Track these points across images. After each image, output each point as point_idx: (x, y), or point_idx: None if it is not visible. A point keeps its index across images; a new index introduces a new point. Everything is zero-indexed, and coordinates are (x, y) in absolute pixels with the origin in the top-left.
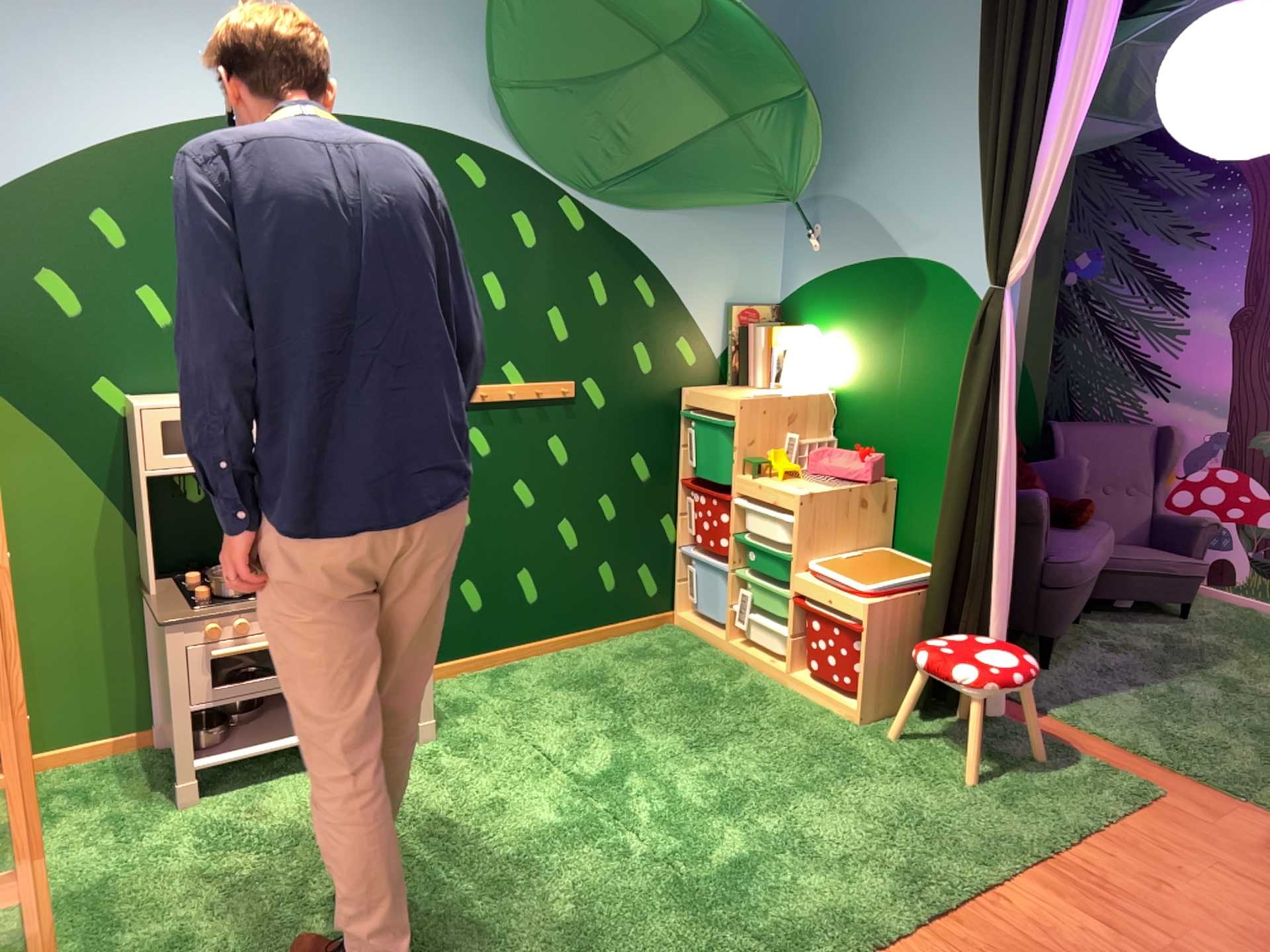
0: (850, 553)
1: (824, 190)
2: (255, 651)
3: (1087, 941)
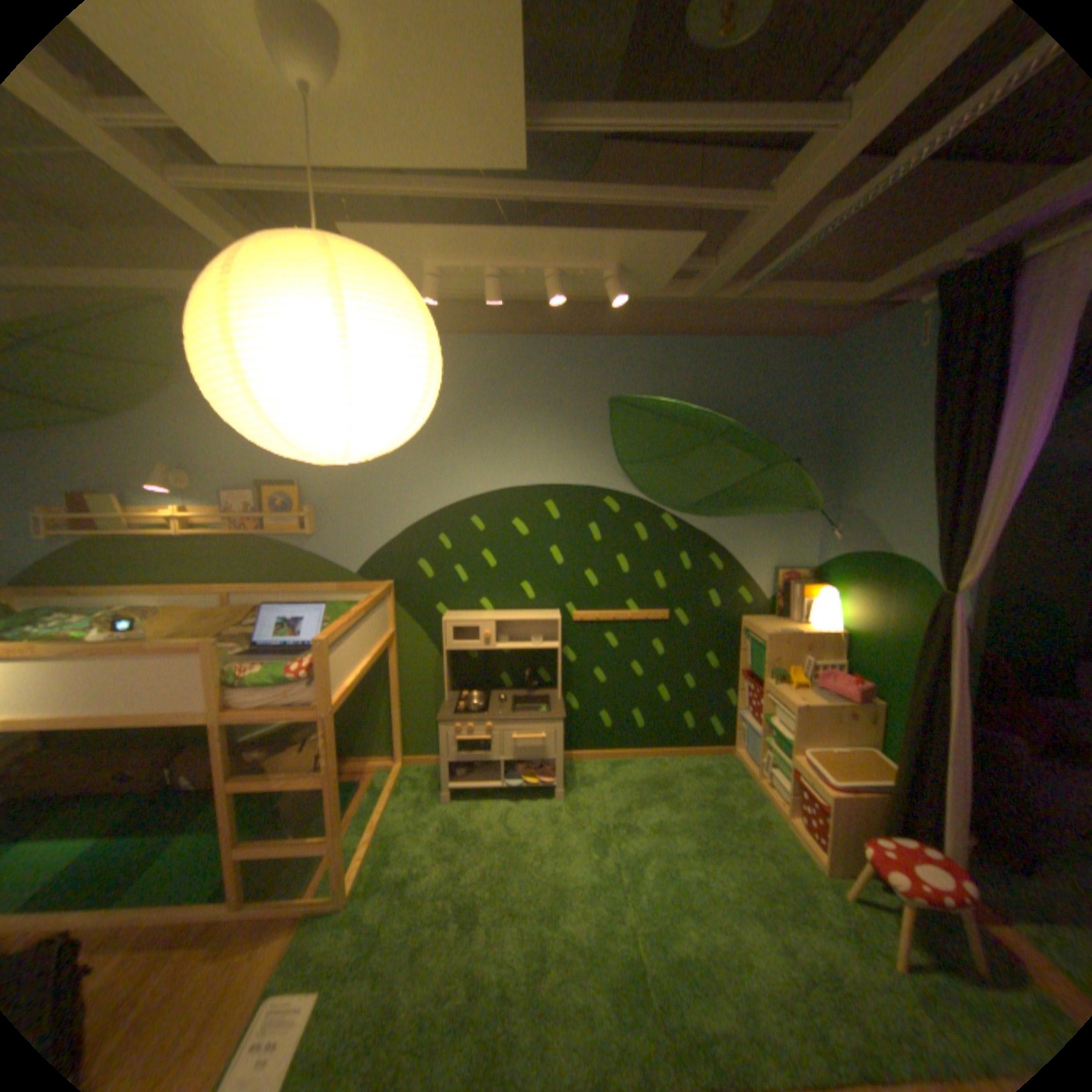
0: (841, 749)
1: (843, 503)
2: (474, 741)
3: None
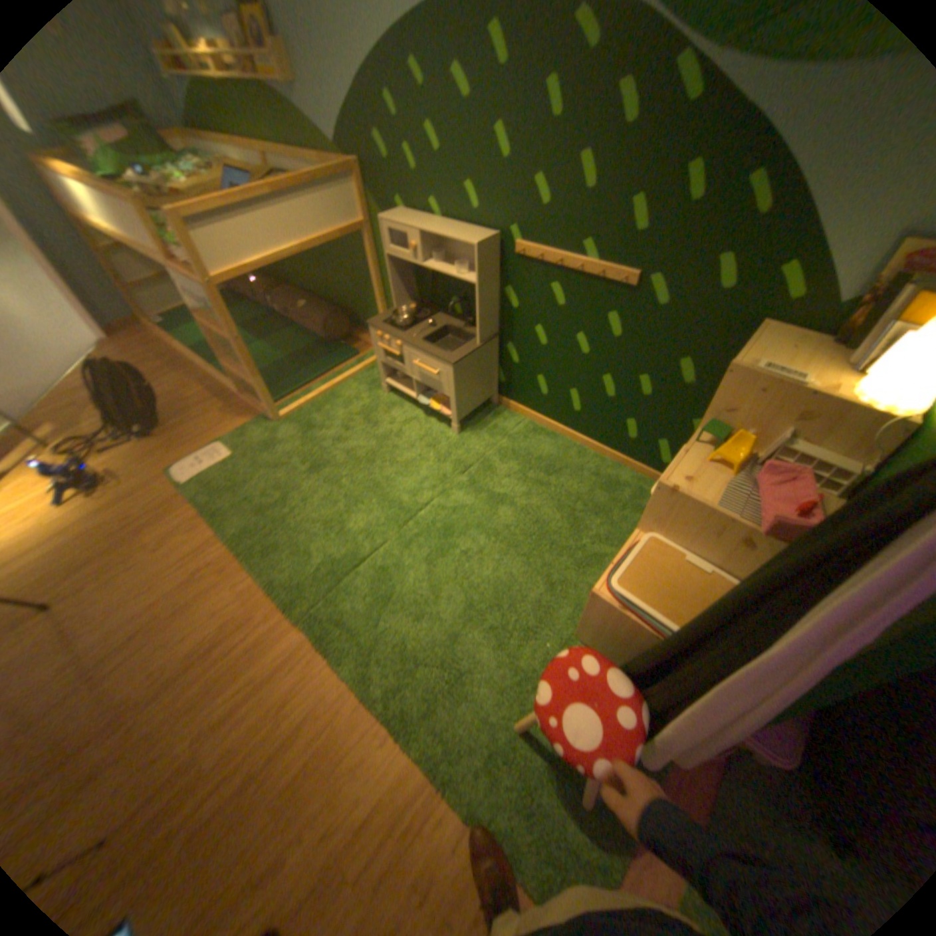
0: (708, 564)
1: None
2: (390, 353)
3: (344, 803)
